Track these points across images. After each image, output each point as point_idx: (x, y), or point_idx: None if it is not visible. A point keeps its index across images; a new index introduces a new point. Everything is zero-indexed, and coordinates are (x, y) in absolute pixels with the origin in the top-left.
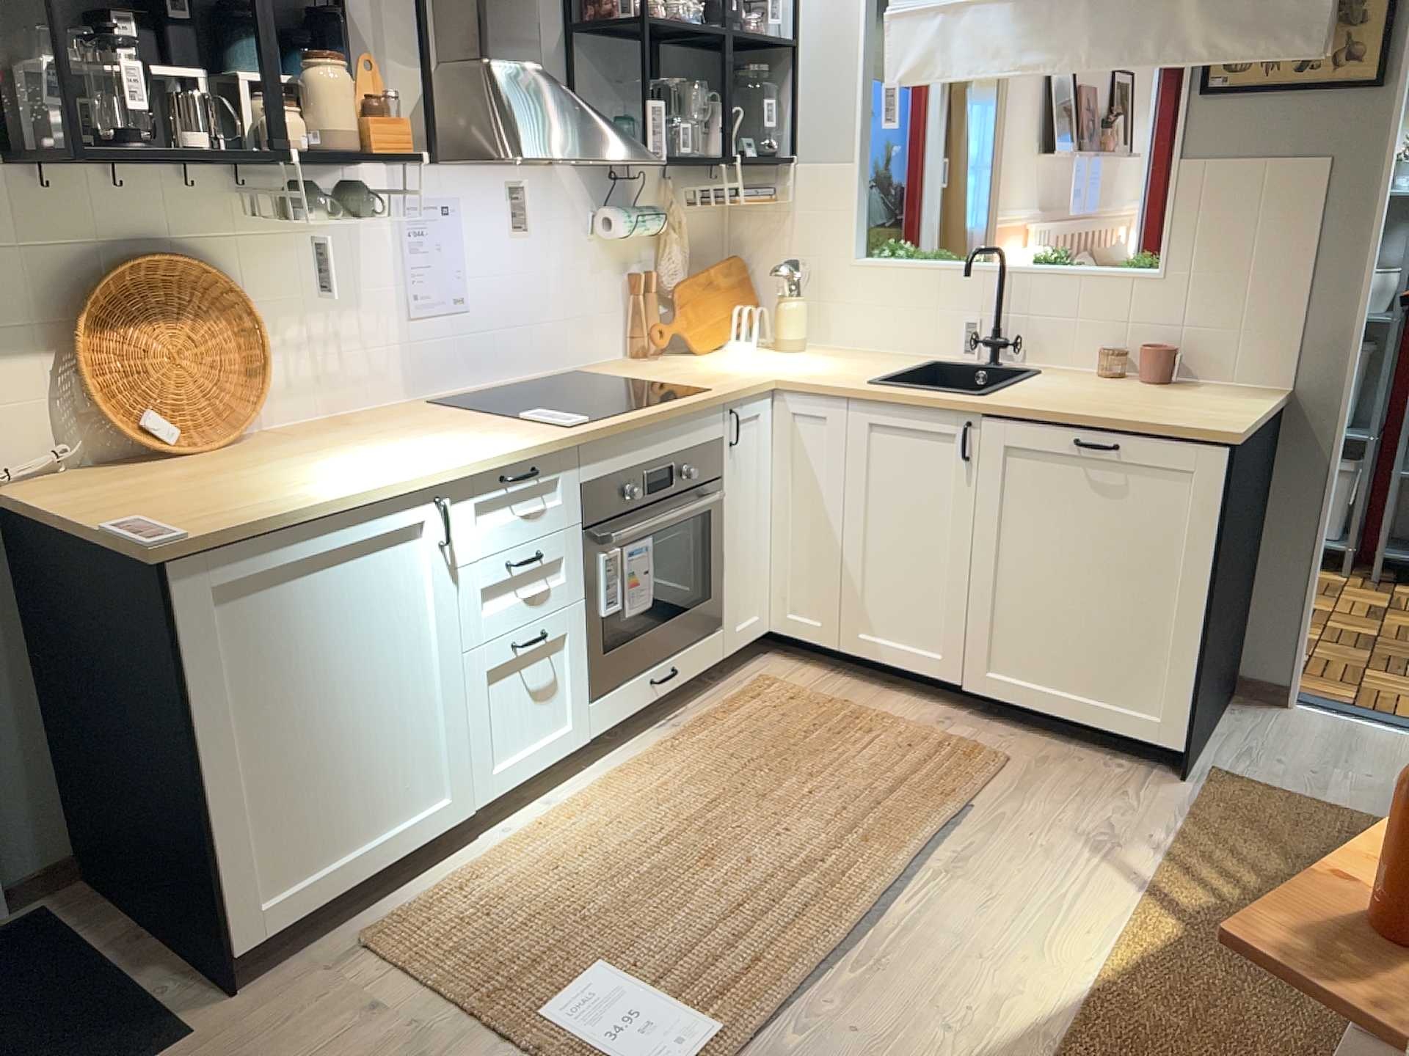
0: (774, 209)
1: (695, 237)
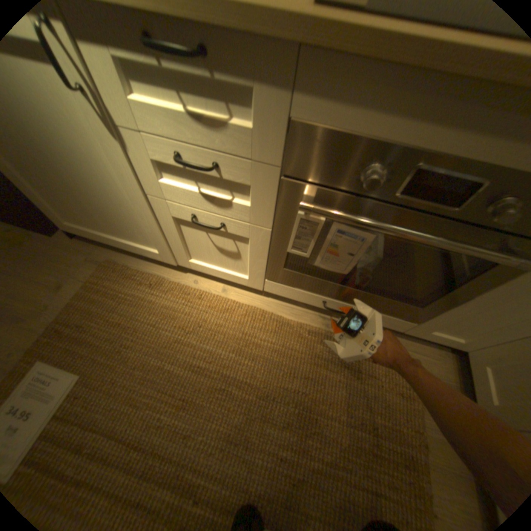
0: None
1: None
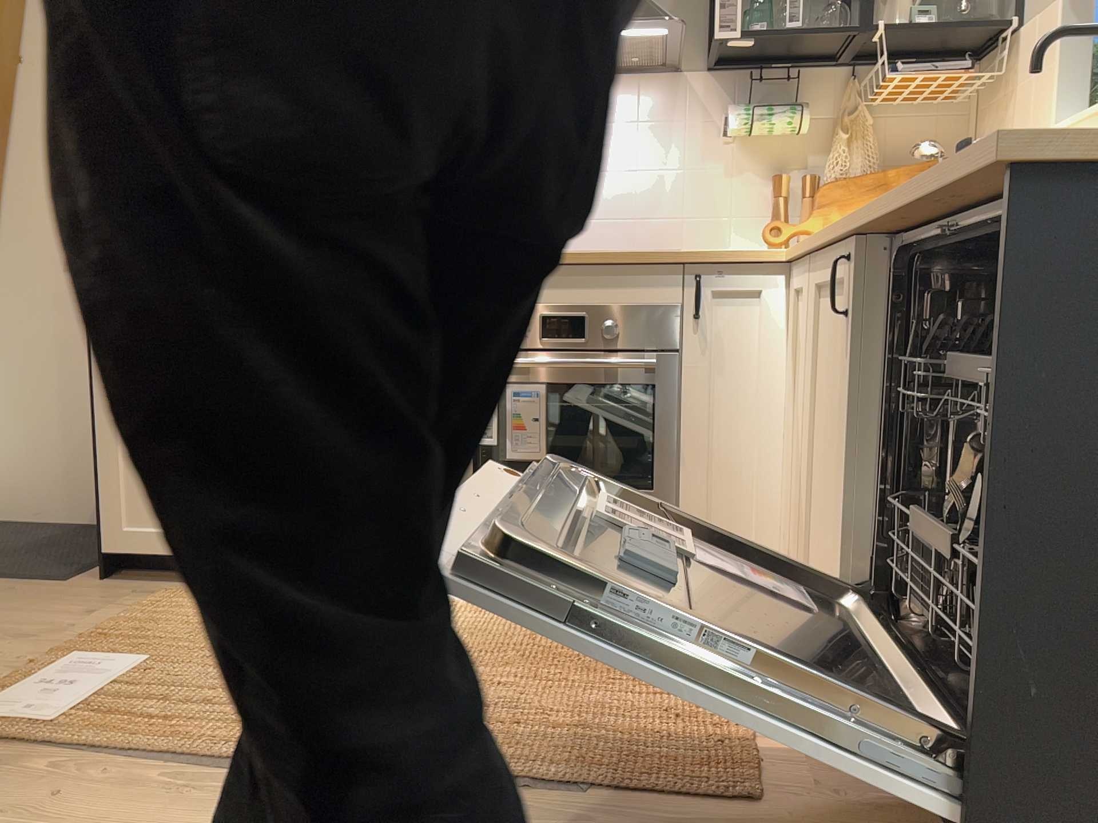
0: (1000, 96)
1: (904, 146)
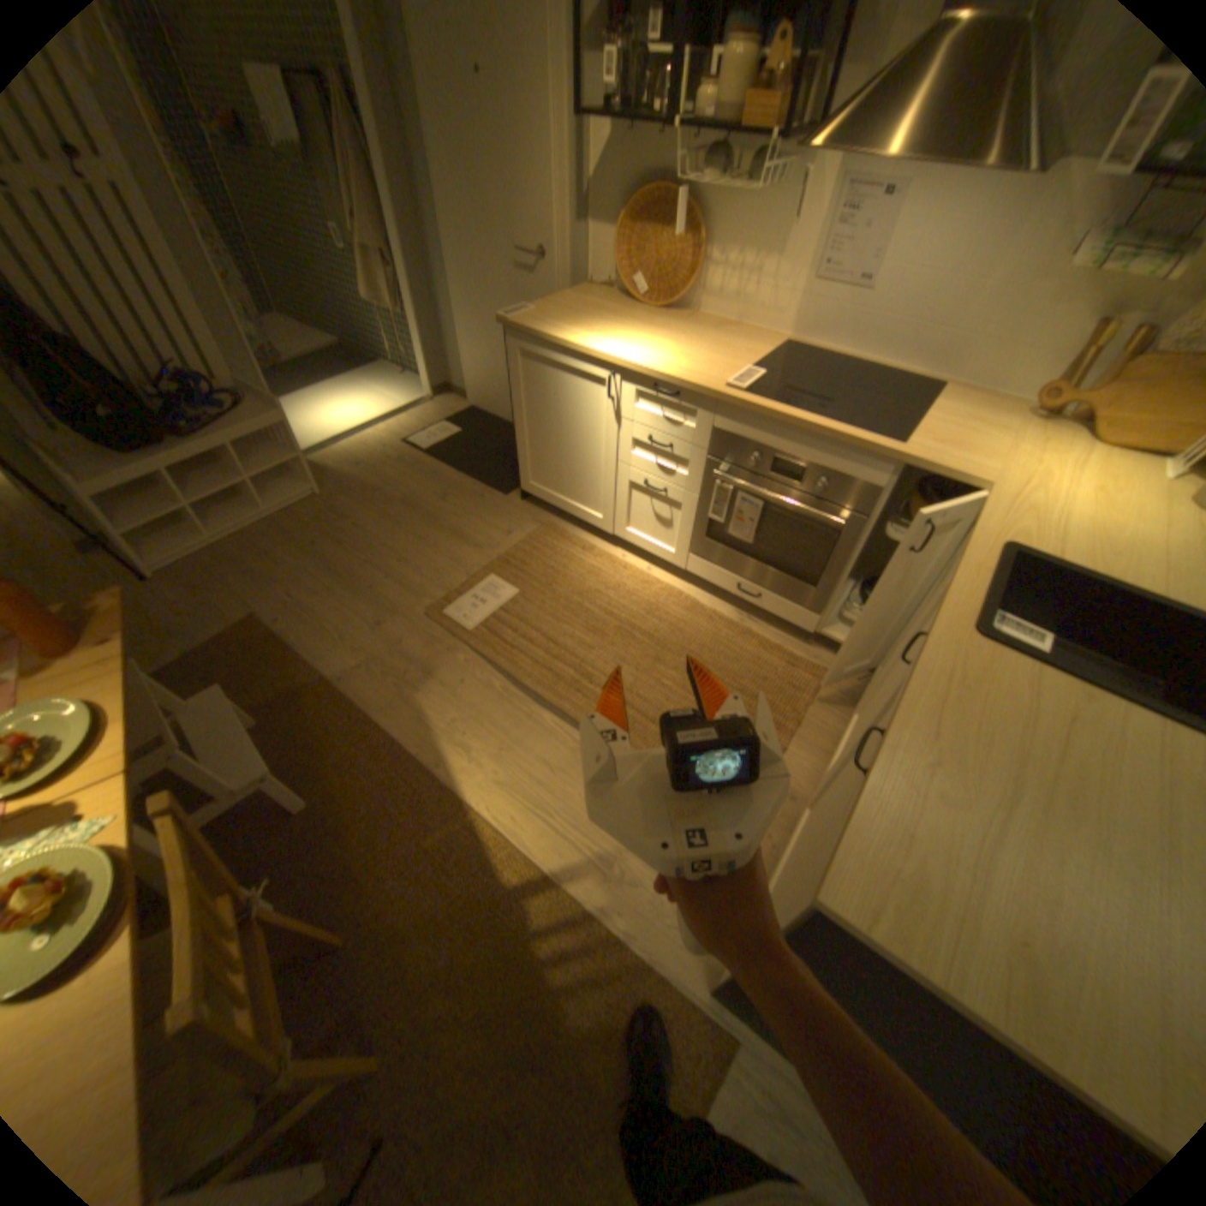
0: None
1: None
